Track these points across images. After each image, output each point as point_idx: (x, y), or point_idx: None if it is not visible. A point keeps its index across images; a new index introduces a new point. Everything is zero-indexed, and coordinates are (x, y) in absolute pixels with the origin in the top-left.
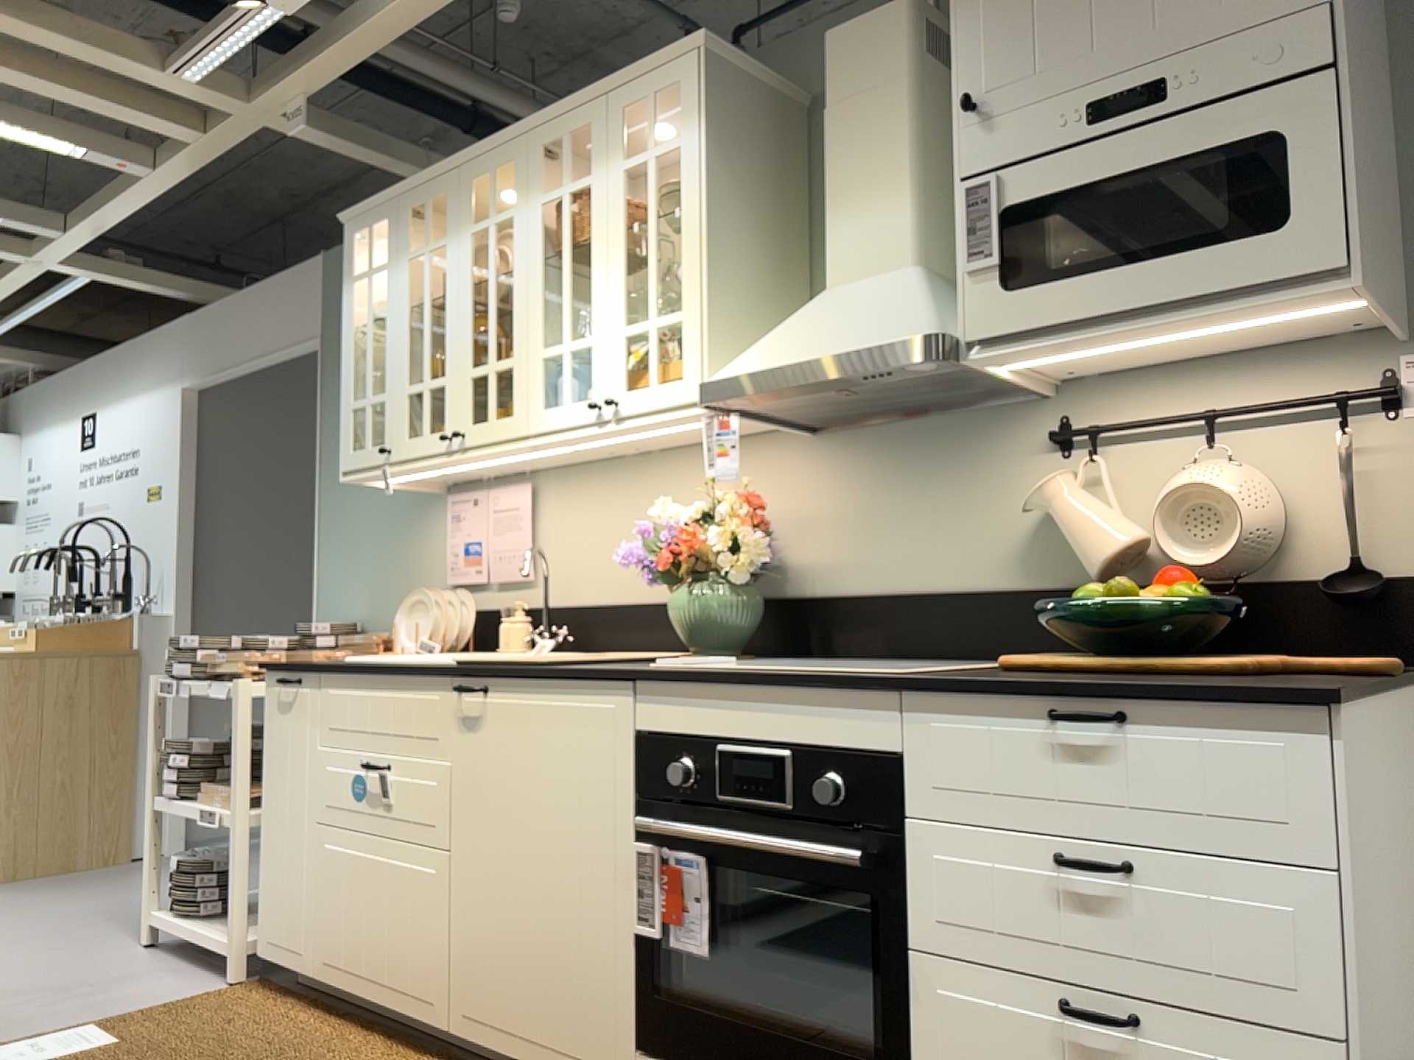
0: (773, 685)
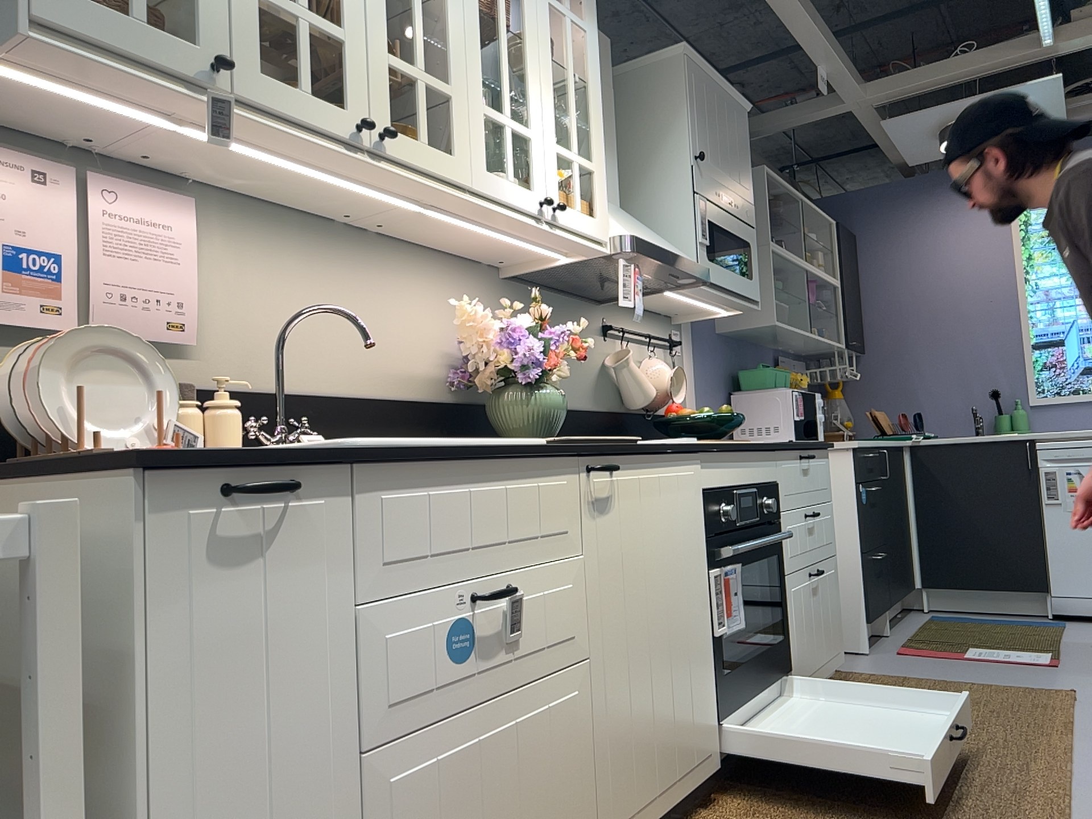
0: (754, 449)
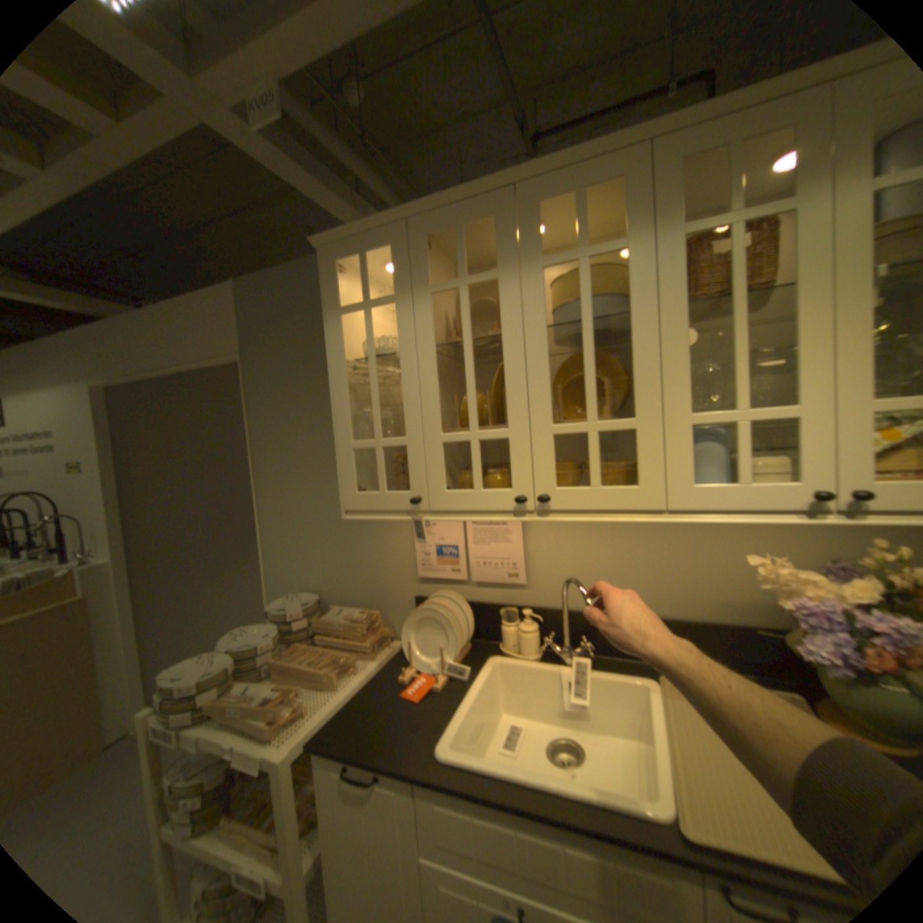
0: None
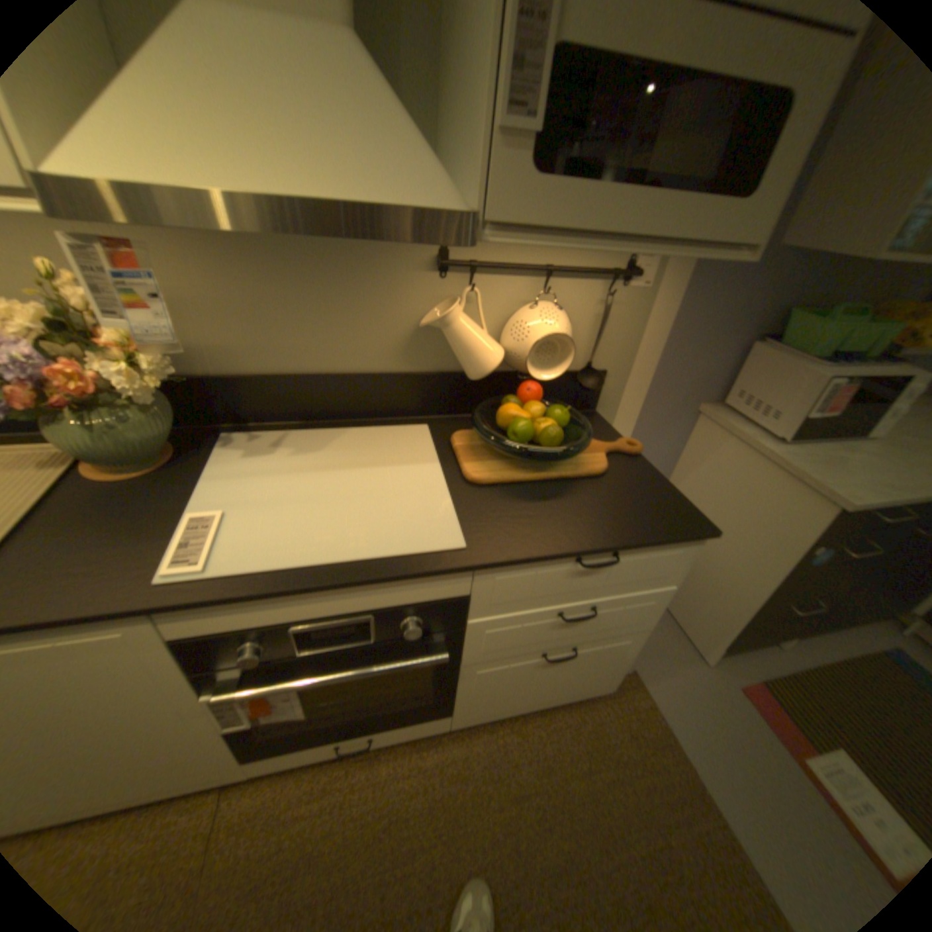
0: (355, 587)
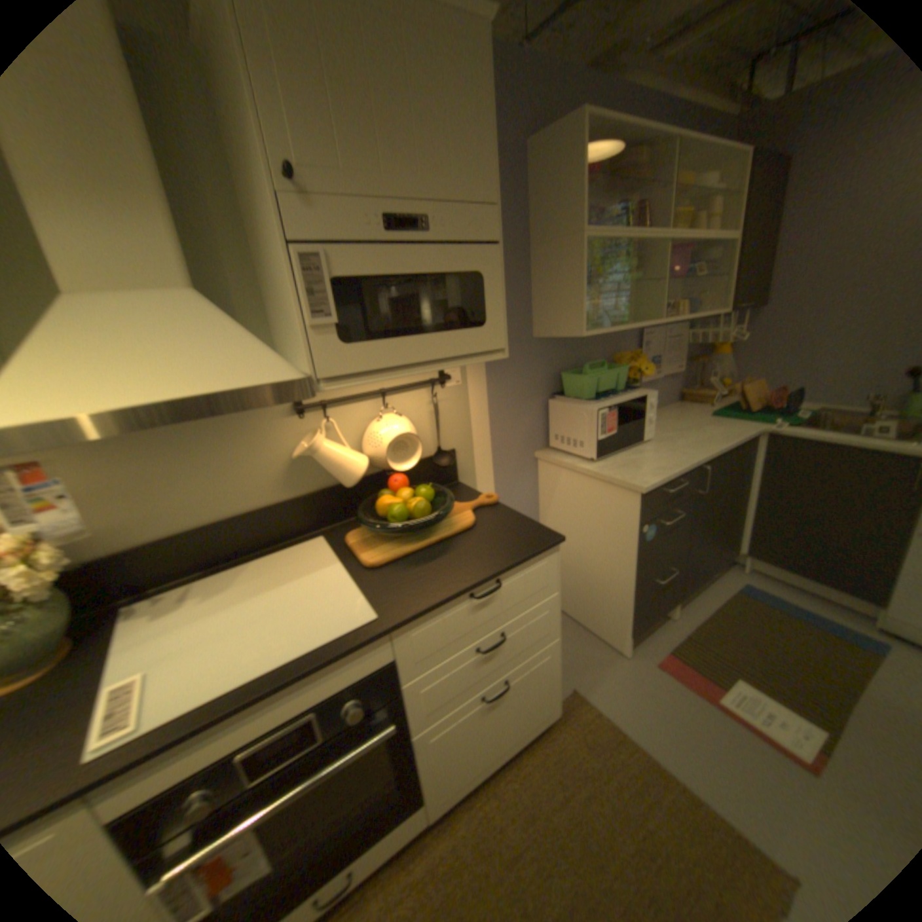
0: (286, 686)
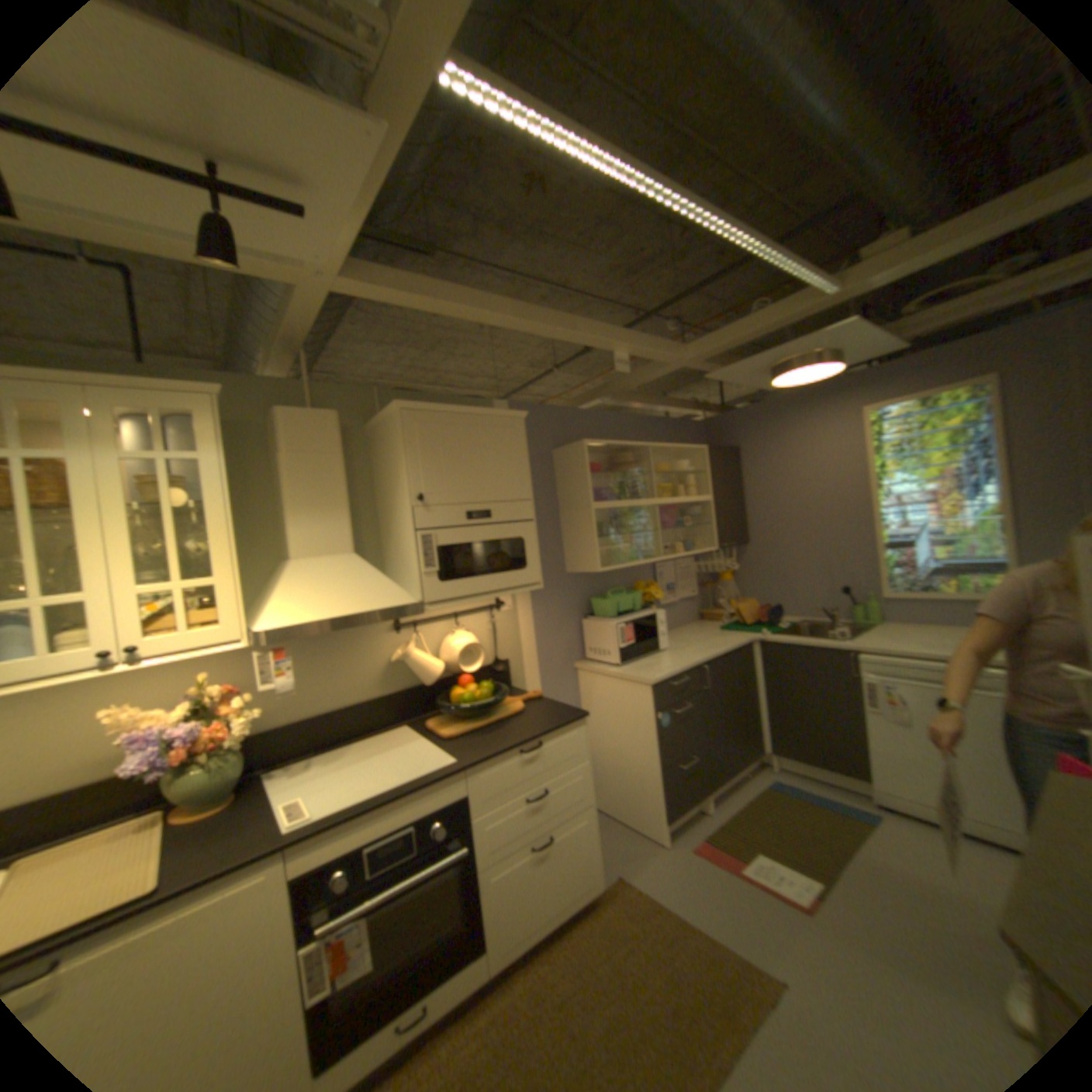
0: (400, 797)
